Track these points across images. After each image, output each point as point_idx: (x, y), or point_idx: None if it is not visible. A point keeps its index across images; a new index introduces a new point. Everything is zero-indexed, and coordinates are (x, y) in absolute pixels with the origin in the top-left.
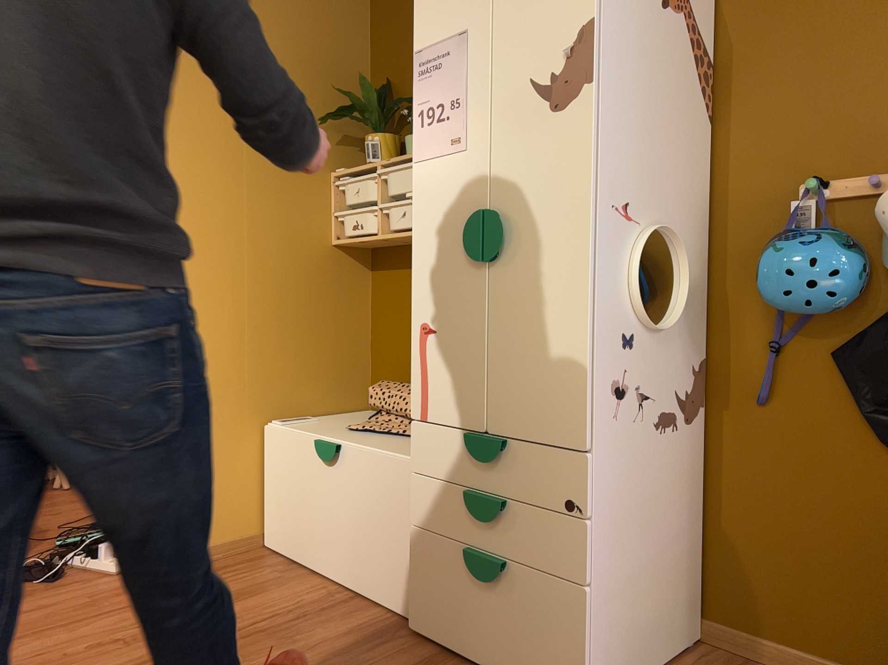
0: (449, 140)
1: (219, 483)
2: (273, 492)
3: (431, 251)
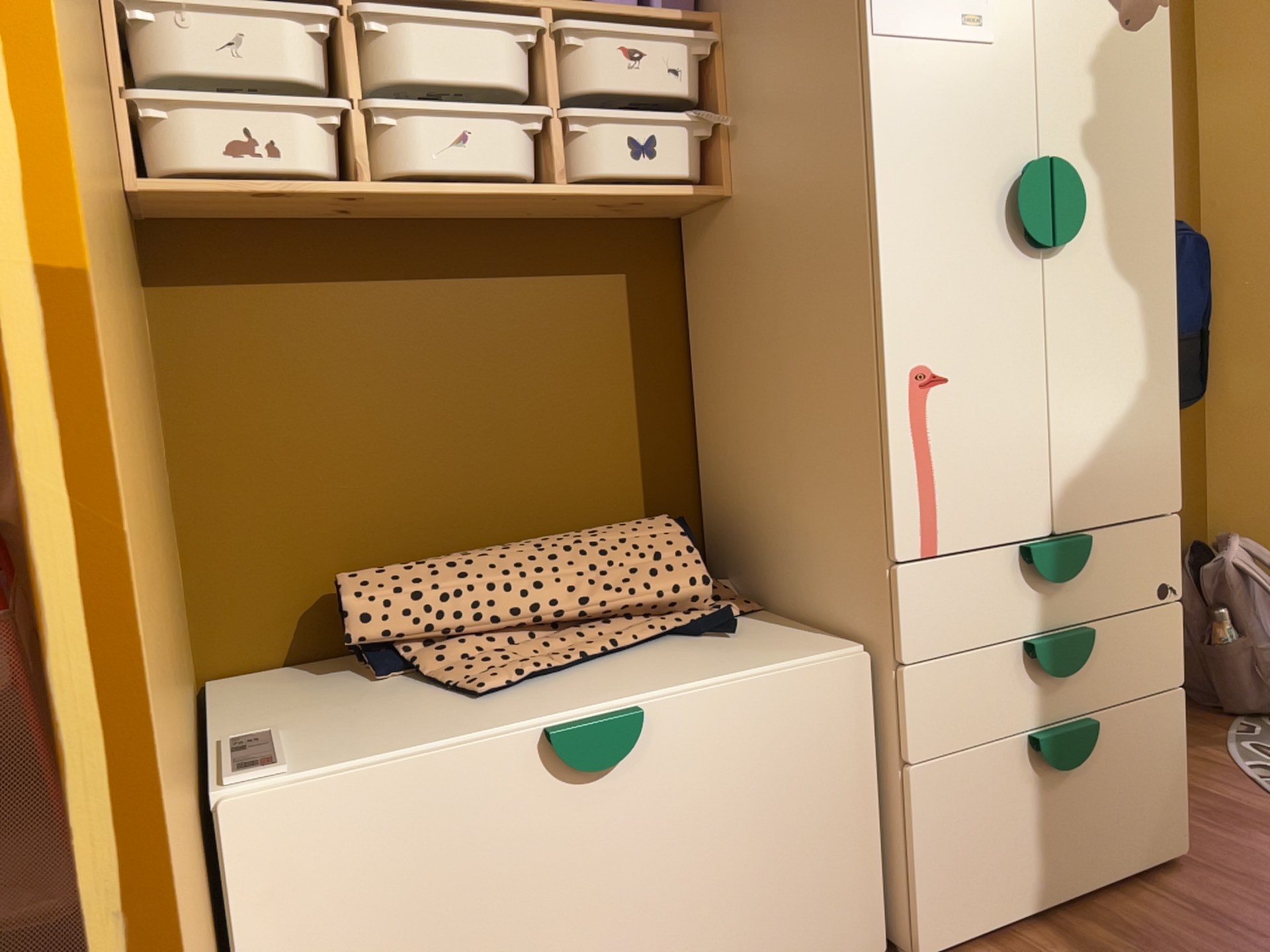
0: (958, 14)
1: None
2: None
3: (926, 227)
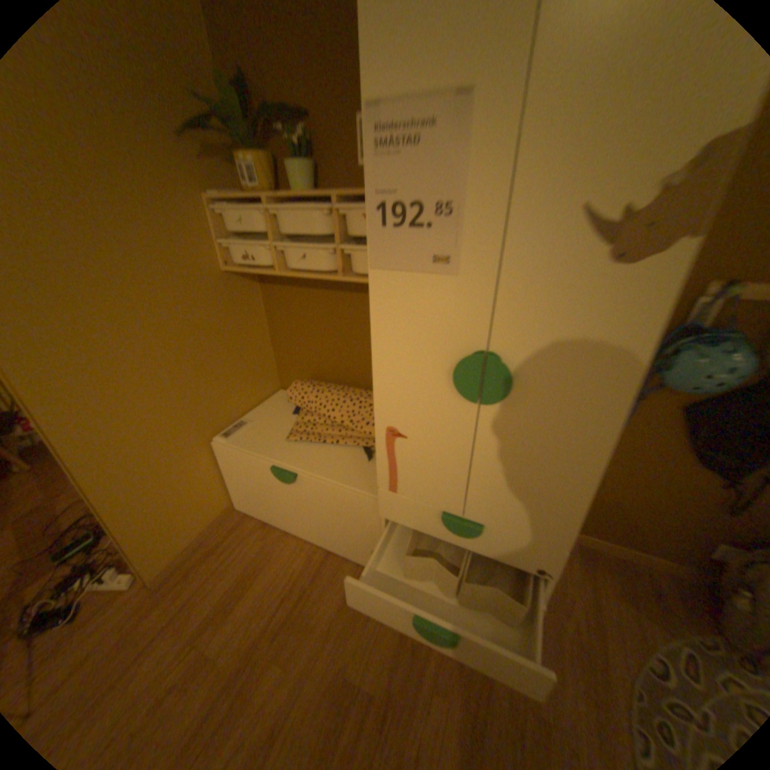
0: (429, 254)
1: (190, 496)
2: (234, 483)
3: (399, 370)
